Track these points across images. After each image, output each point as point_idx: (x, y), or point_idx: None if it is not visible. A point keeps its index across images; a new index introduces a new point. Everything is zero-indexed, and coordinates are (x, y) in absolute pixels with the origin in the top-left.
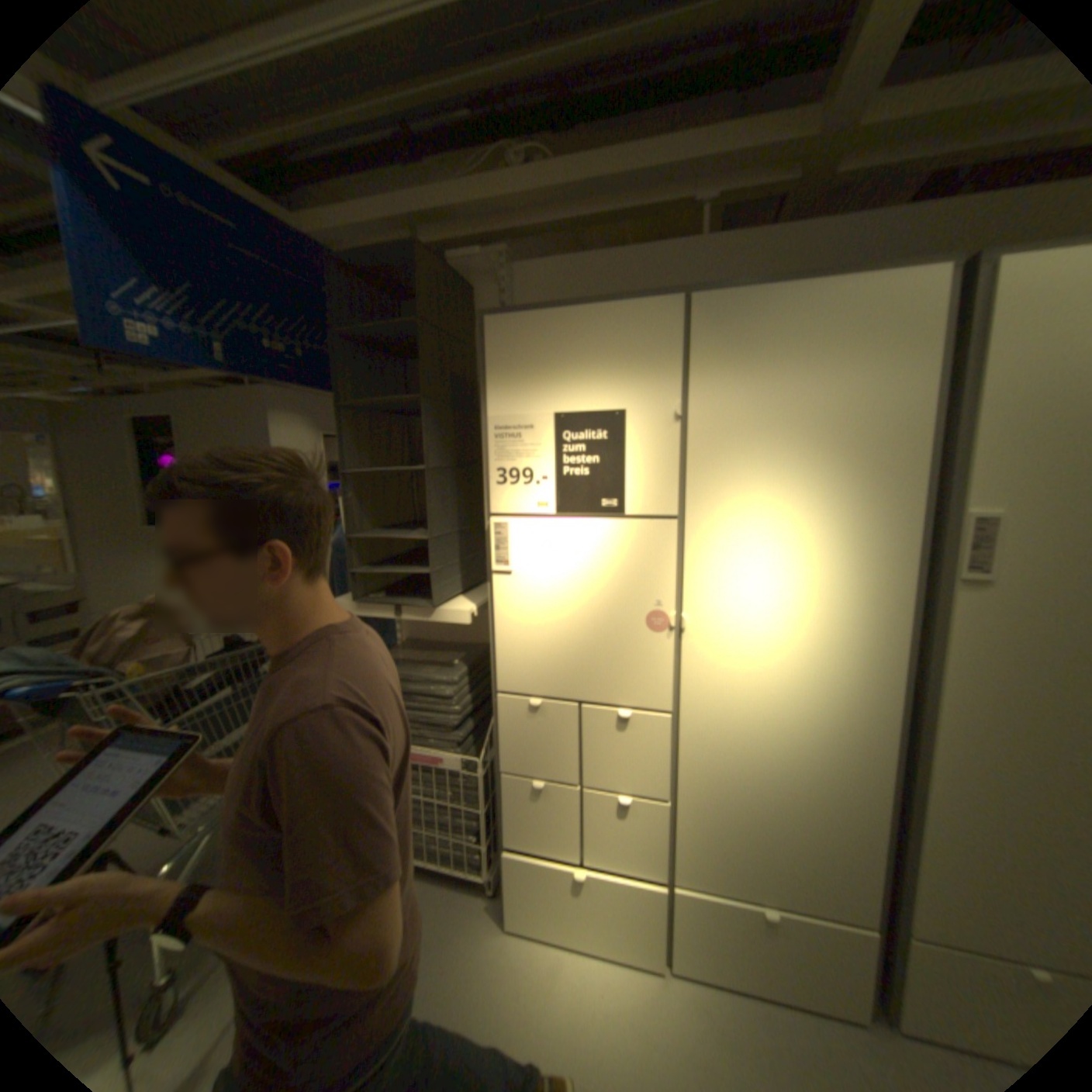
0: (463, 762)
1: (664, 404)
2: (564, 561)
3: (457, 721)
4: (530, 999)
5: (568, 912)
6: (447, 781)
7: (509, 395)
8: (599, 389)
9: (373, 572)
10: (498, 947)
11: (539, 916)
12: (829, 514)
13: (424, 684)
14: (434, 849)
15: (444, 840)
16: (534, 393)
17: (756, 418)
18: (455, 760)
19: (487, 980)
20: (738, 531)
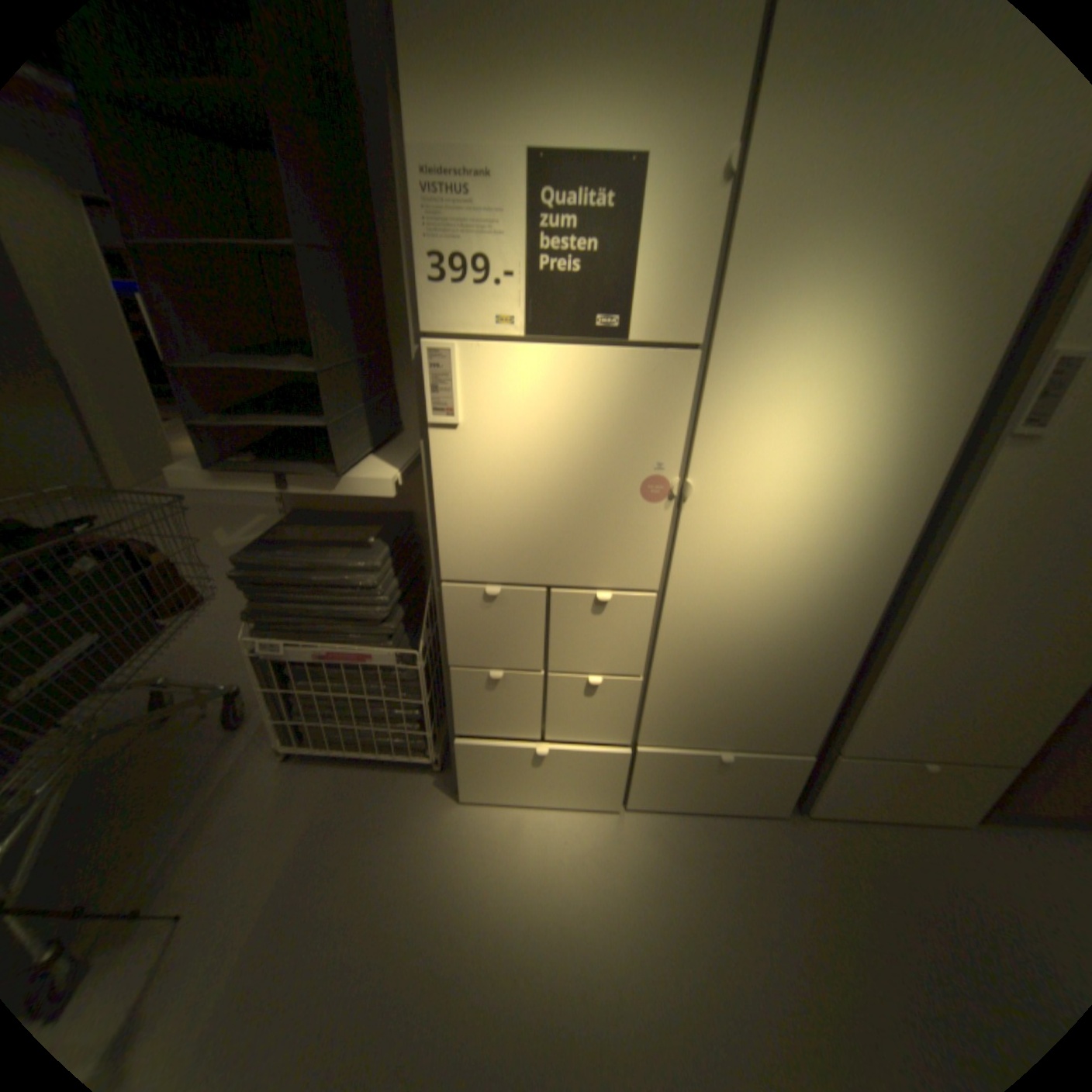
0: (399, 655)
1: (714, 144)
2: (537, 408)
3: (386, 612)
4: (497, 859)
5: (528, 777)
6: (380, 675)
7: (446, 97)
8: (611, 102)
9: (228, 421)
10: (456, 818)
11: (496, 785)
12: (898, 346)
13: (336, 572)
14: (371, 739)
15: (381, 730)
16: (492, 98)
17: (844, 186)
18: (388, 653)
19: (450, 851)
20: (779, 368)
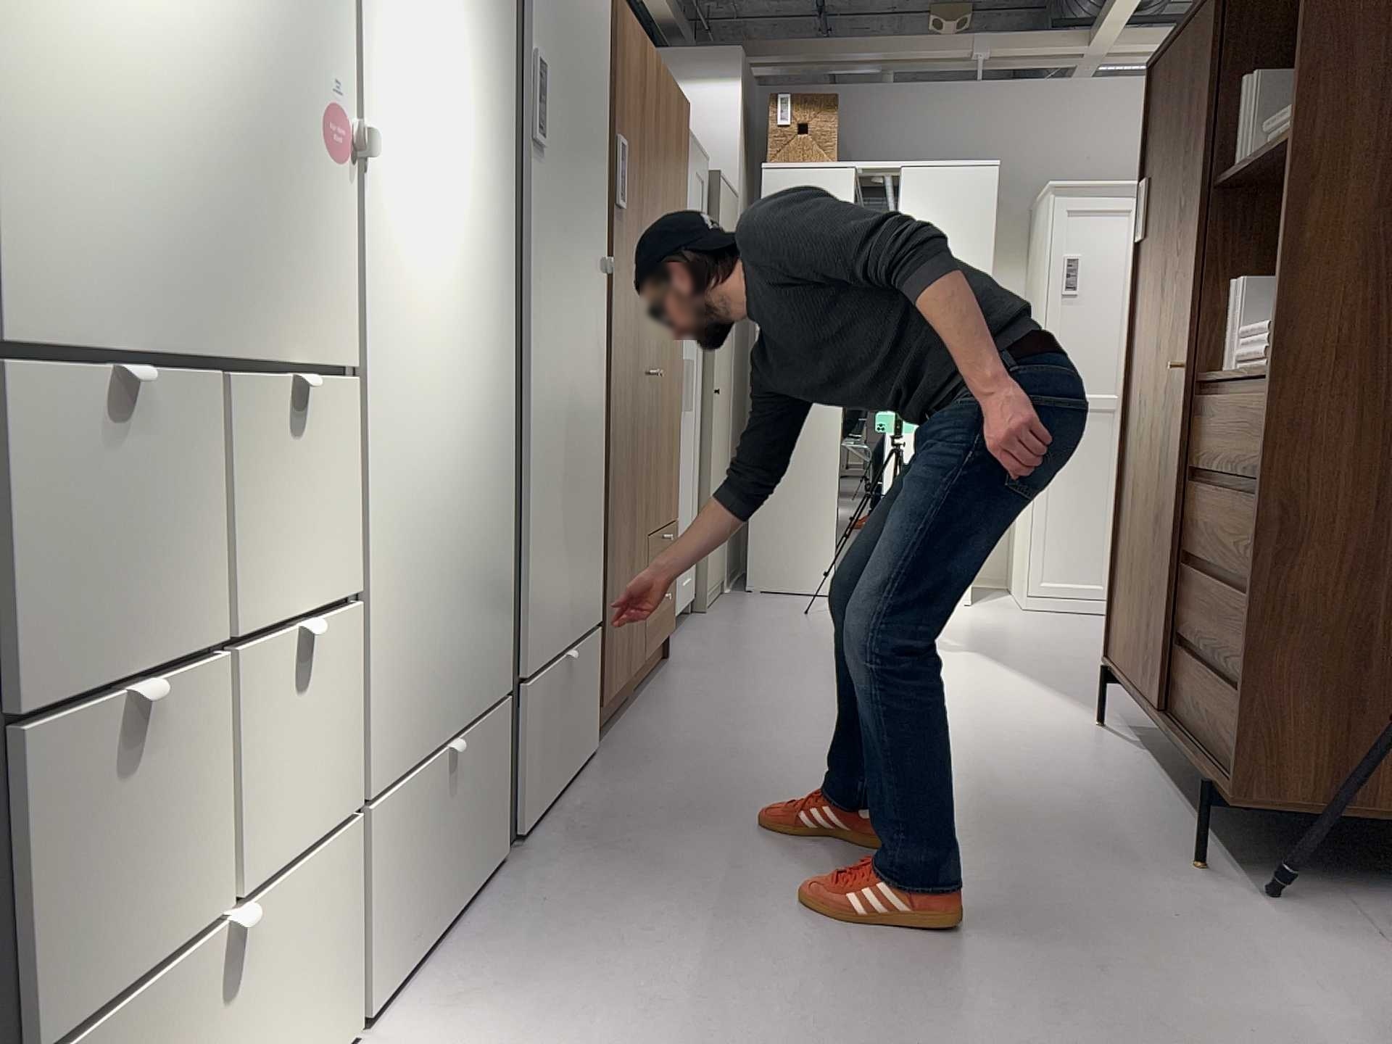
0: None
1: None
2: None
3: None
4: None
5: None
6: None
7: None
8: None
9: None
10: None
11: None
12: None
13: None
14: None
15: None
16: None
17: None
18: None
19: None
20: None
